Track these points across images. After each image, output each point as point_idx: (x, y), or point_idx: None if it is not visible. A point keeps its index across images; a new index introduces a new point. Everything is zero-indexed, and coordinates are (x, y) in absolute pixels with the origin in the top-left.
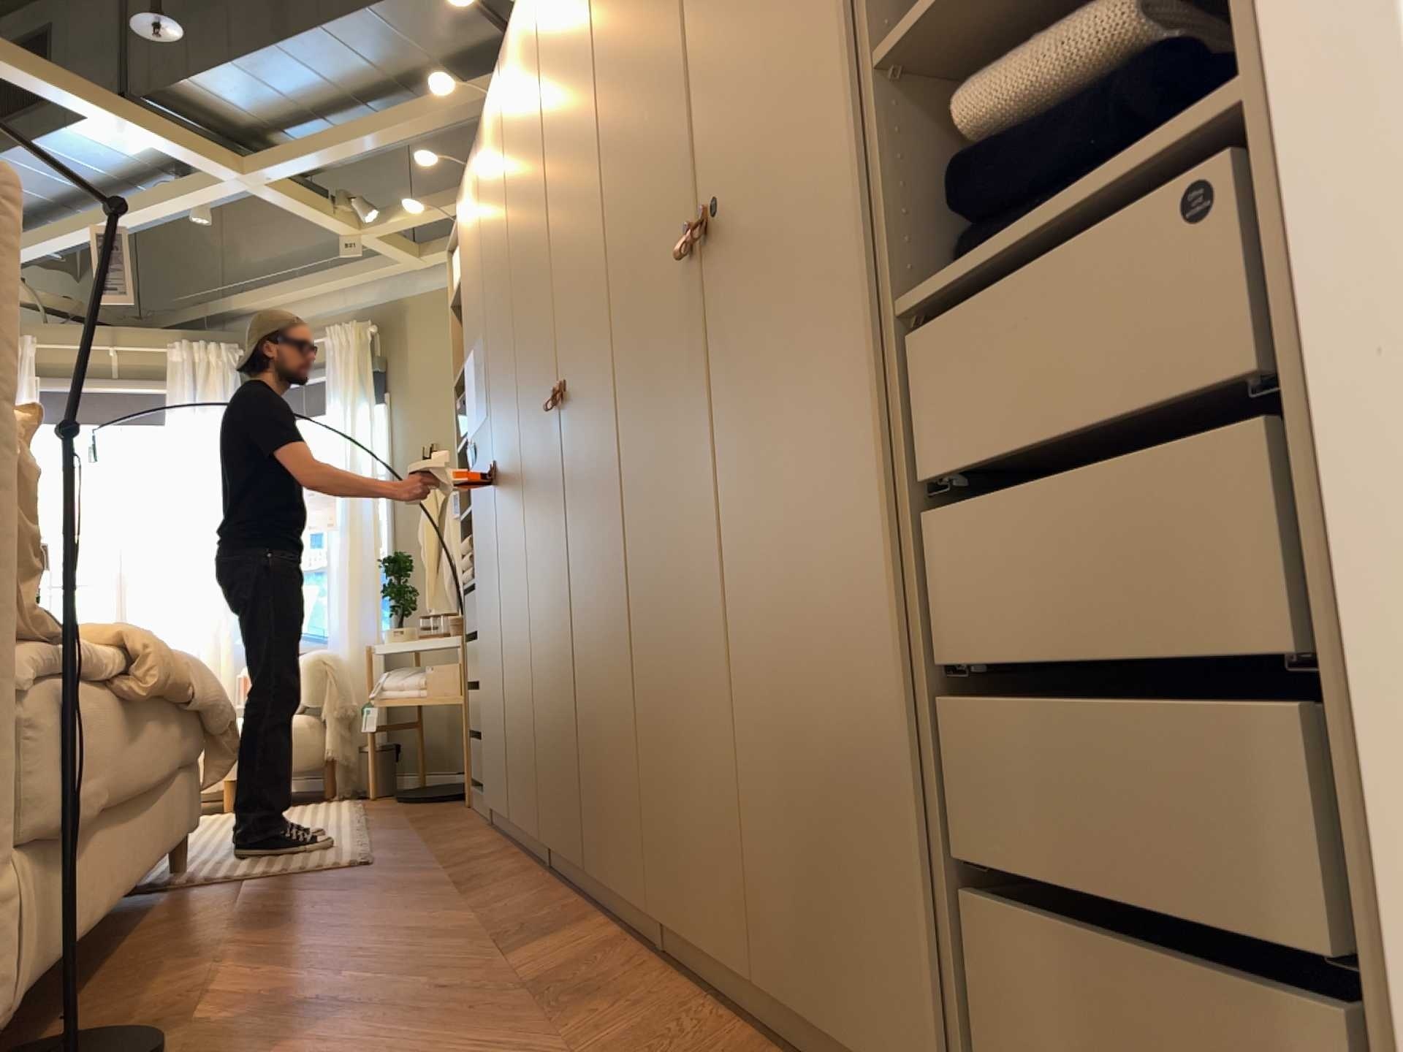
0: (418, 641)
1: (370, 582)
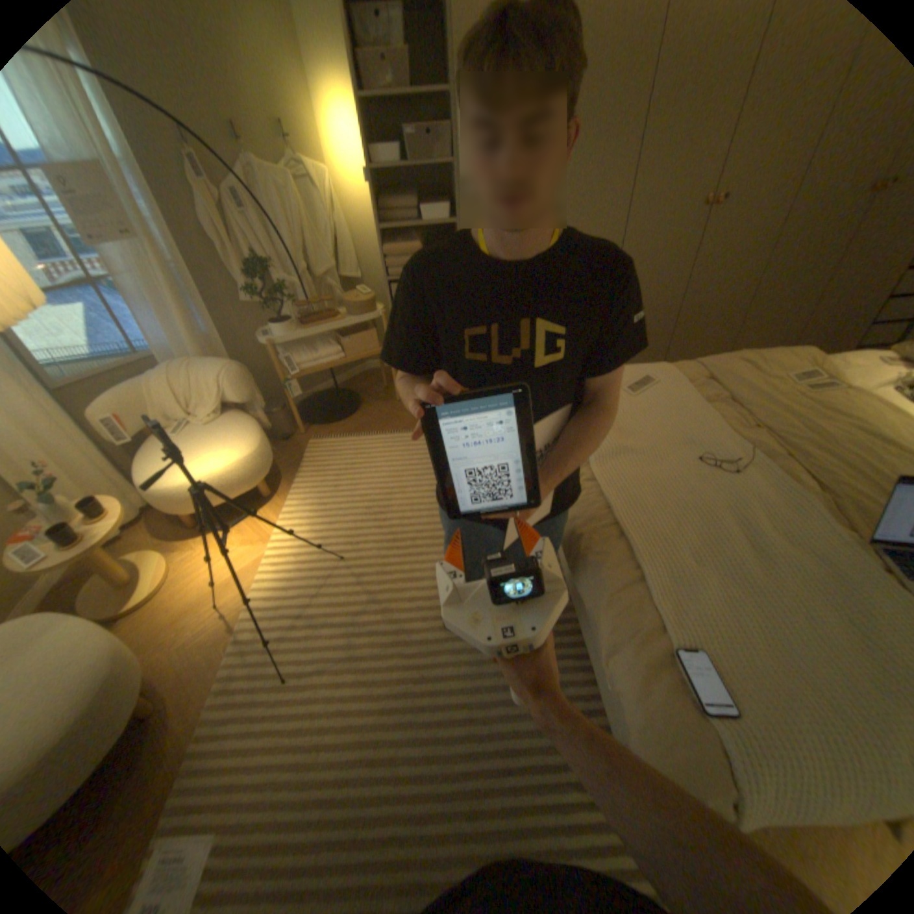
0: (294, 329)
1: (174, 291)
